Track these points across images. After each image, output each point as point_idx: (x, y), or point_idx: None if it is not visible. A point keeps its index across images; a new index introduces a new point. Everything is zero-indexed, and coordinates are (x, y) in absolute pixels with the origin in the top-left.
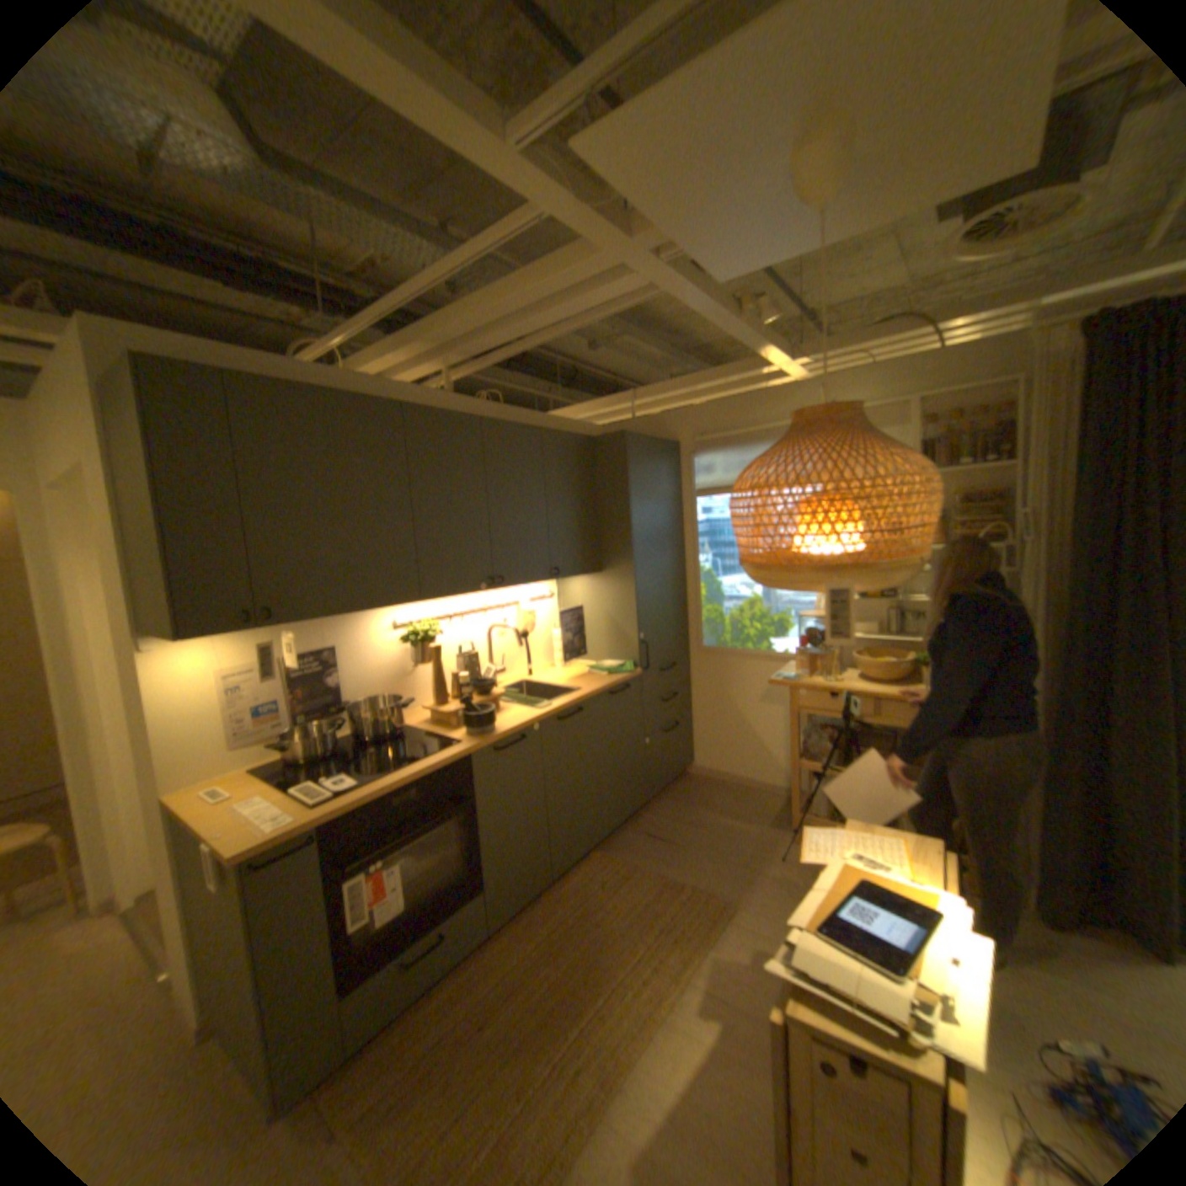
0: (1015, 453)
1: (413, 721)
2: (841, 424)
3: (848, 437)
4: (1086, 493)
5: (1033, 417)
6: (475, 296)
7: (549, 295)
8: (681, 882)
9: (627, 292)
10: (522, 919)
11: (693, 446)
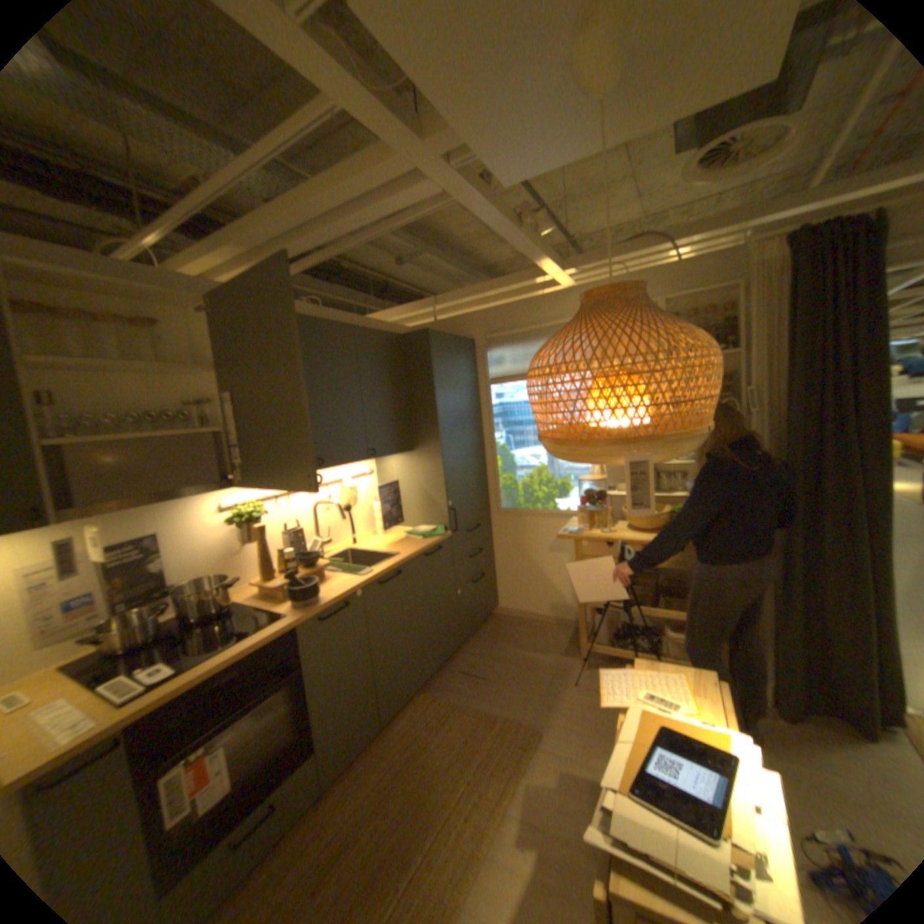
0: (737, 343)
1: (241, 596)
2: (629, 302)
3: (637, 314)
4: (796, 372)
5: (750, 314)
6: (281, 199)
7: (352, 201)
8: (493, 714)
9: (423, 198)
10: (353, 768)
11: (485, 342)
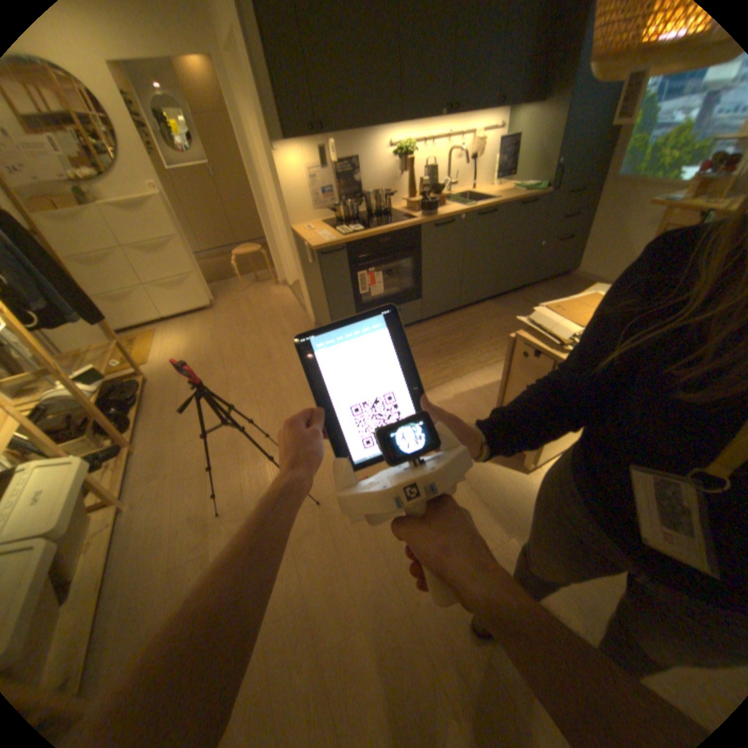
0: None
1: (396, 208)
2: None
3: None
4: None
5: None
6: None
7: None
8: None
9: None
10: (440, 319)
11: None
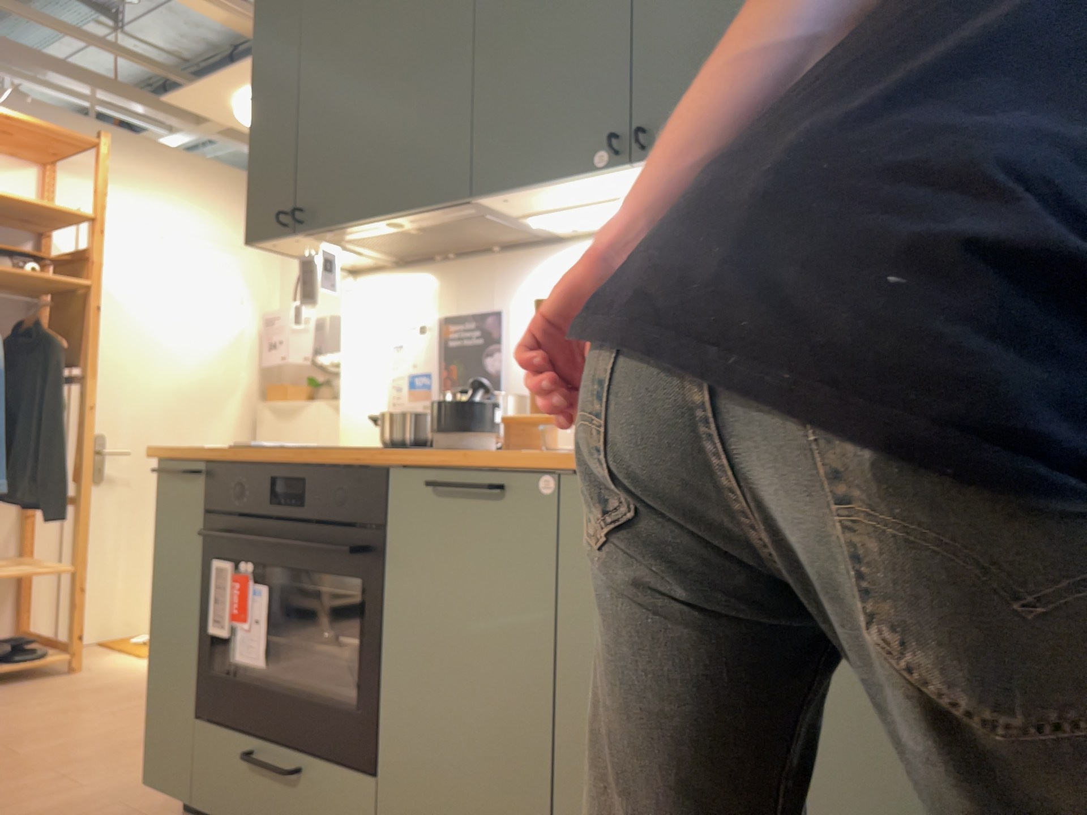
0: None
1: None
2: None
3: None
4: None
5: None
6: None
7: None
8: None
9: None
10: None
11: None
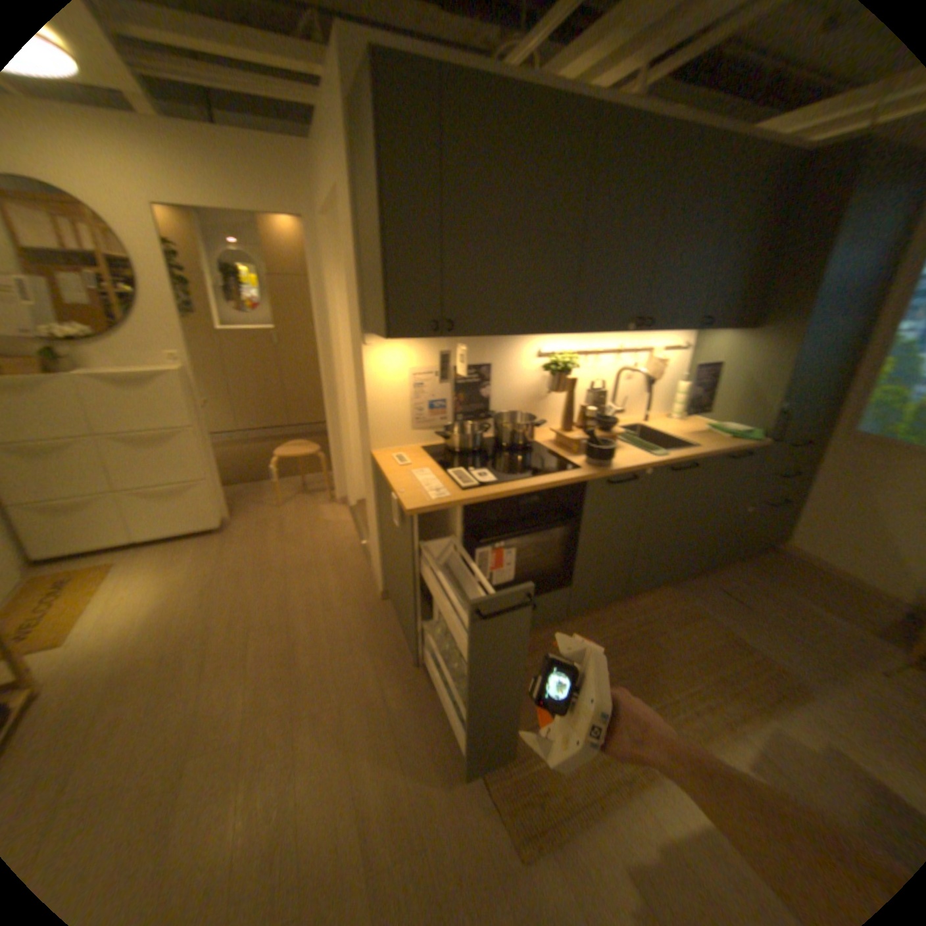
0: None
1: (540, 437)
2: None
3: None
4: None
5: None
6: None
7: None
8: (753, 645)
9: None
10: (594, 613)
11: None
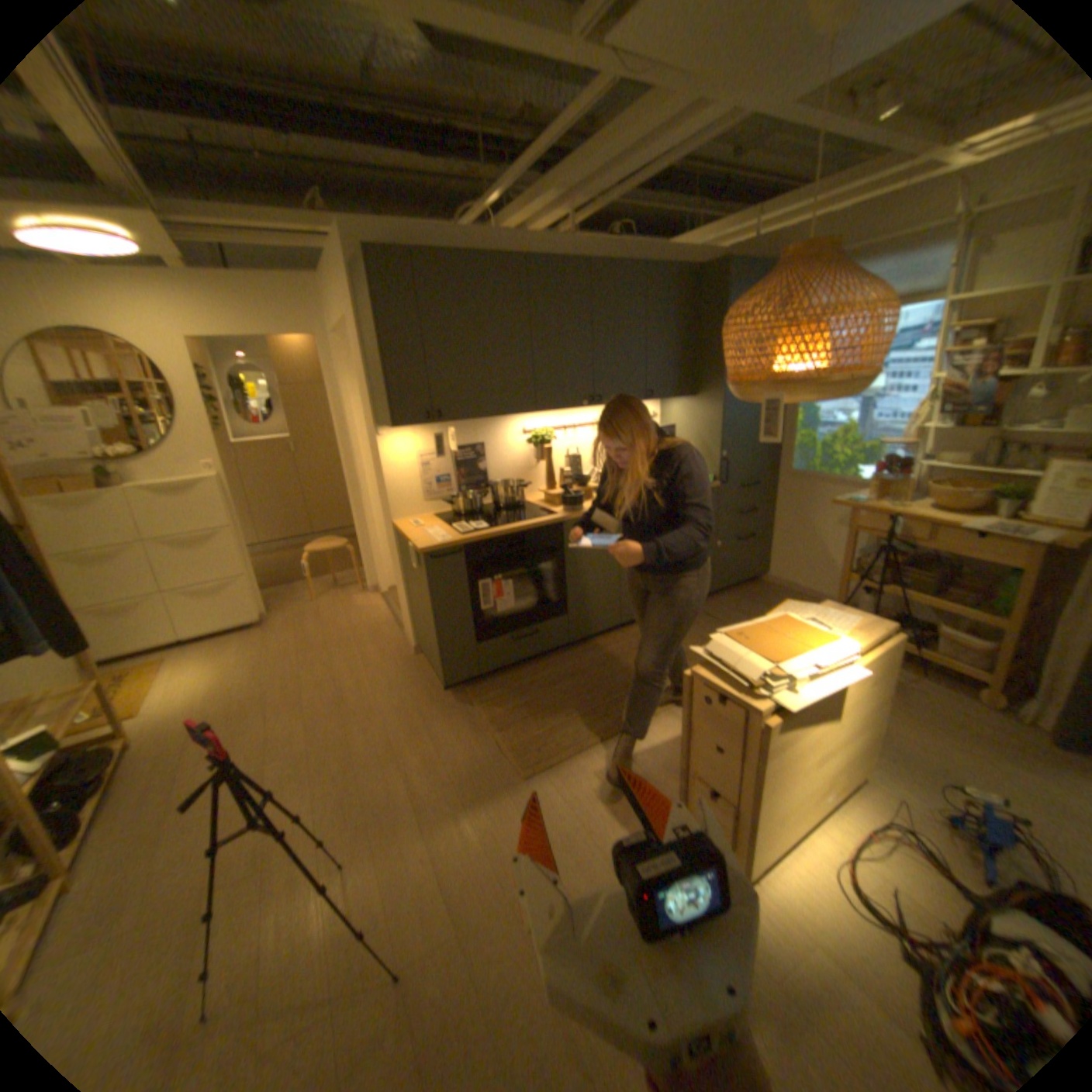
0: None
1: (531, 500)
2: (807, 260)
3: (806, 273)
4: None
5: None
6: (582, 148)
7: (644, 134)
8: None
9: (710, 121)
10: (594, 641)
11: None
